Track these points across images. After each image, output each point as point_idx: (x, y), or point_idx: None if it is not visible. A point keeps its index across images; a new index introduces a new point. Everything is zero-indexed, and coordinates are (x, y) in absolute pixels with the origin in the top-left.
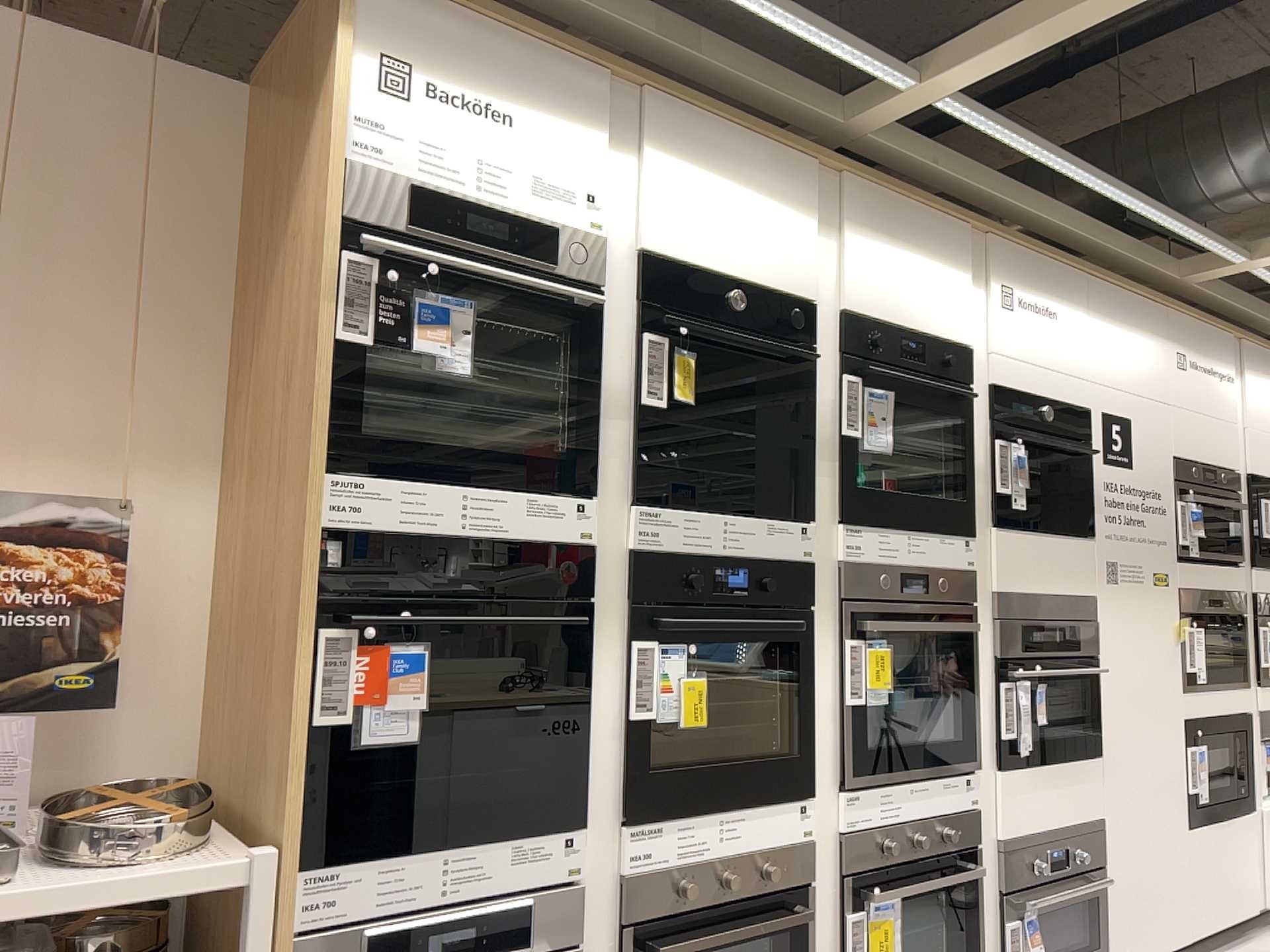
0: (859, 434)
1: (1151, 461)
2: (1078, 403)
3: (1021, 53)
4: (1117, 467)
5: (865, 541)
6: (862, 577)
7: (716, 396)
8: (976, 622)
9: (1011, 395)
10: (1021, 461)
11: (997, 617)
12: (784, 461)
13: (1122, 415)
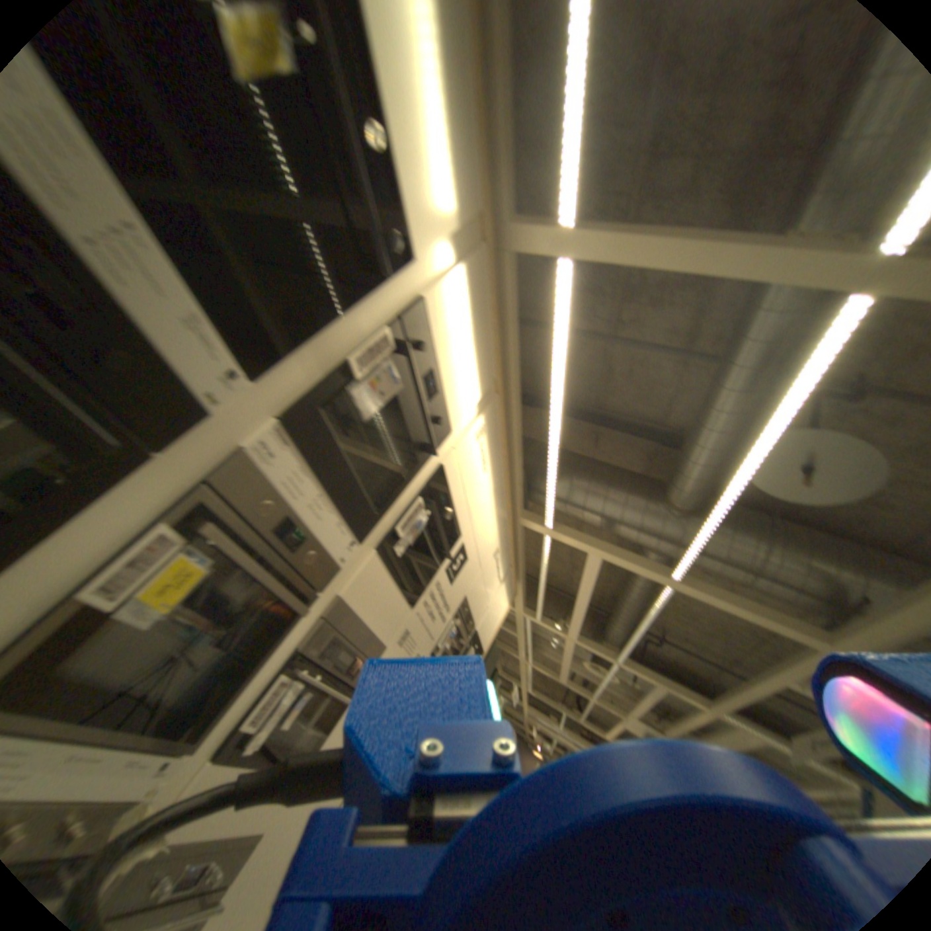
0: (357, 383)
1: (459, 591)
2: (460, 527)
3: (644, 255)
4: (448, 580)
5: (283, 458)
6: (250, 484)
7: (273, 192)
8: (309, 610)
9: (443, 485)
10: (420, 526)
11: (326, 618)
12: (280, 313)
13: (468, 556)
